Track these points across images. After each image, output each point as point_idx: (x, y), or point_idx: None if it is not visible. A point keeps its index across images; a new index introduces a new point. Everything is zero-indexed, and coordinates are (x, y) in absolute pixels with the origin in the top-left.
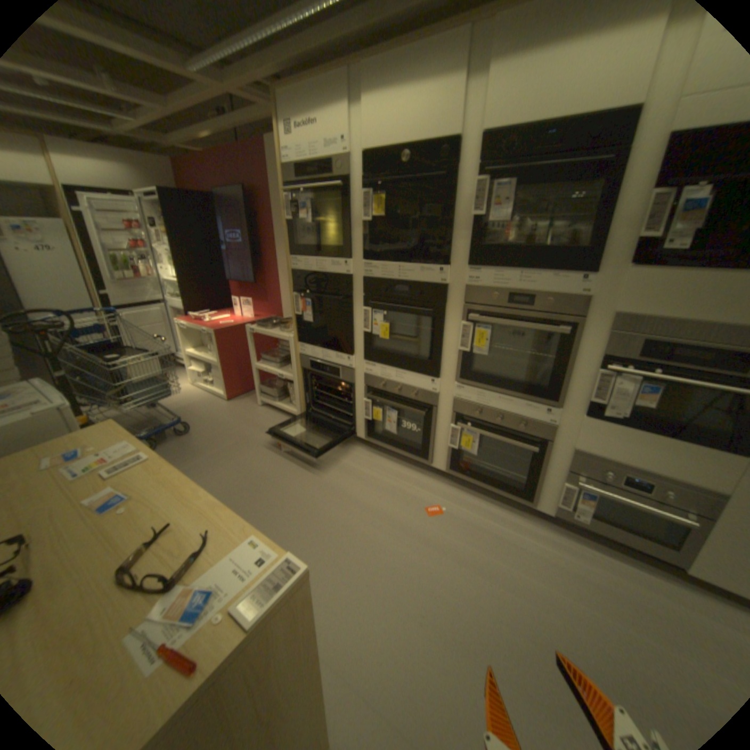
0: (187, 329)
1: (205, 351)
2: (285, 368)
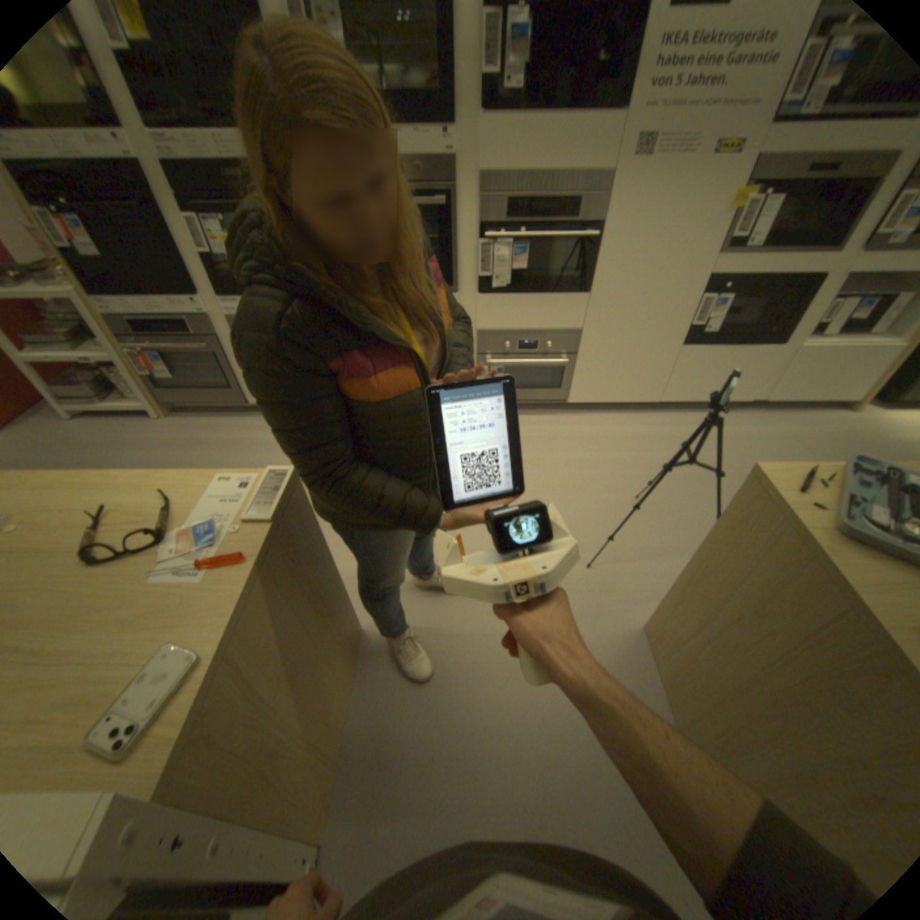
0: None
1: None
2: (80, 347)
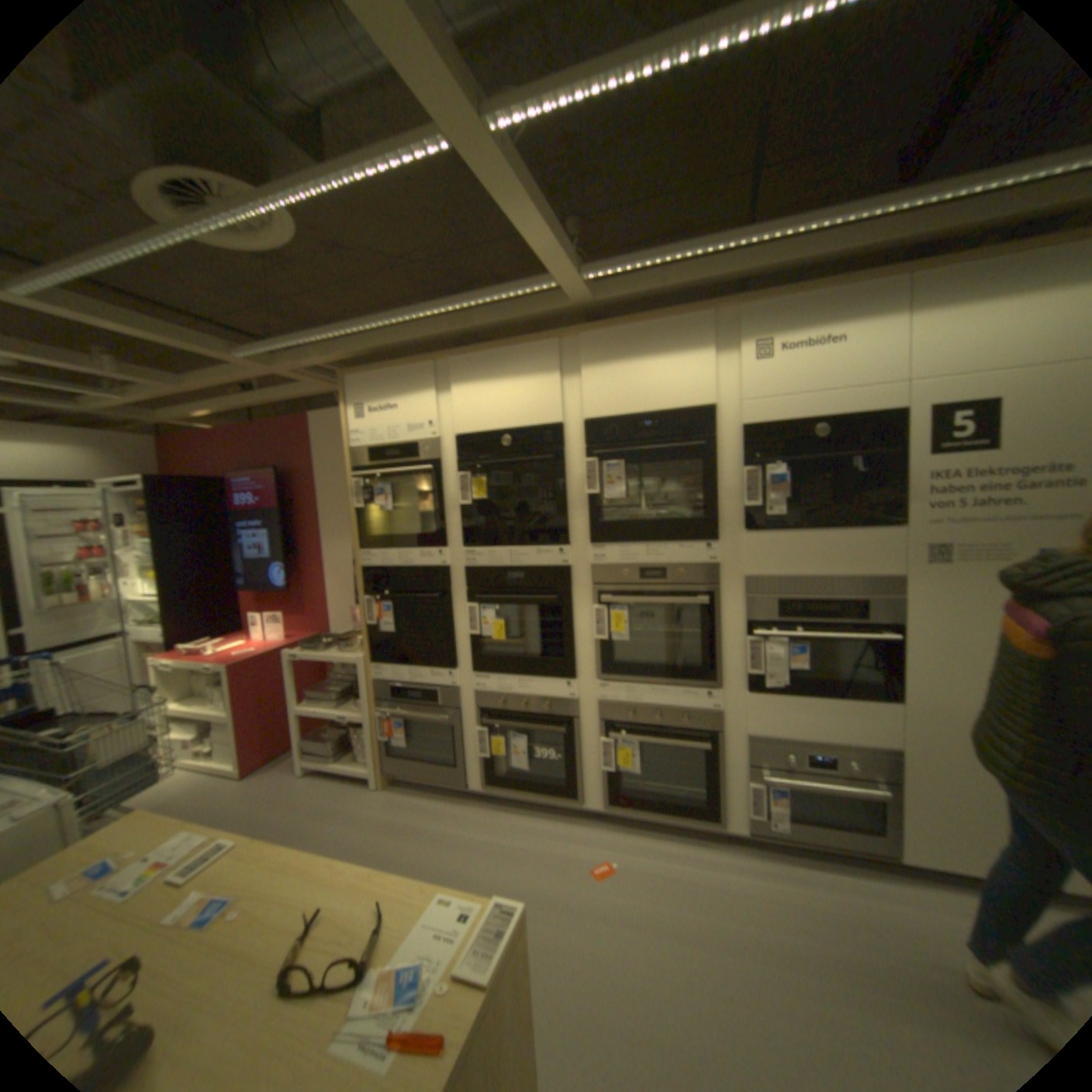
0: (165, 671)
1: (196, 702)
2: (342, 706)
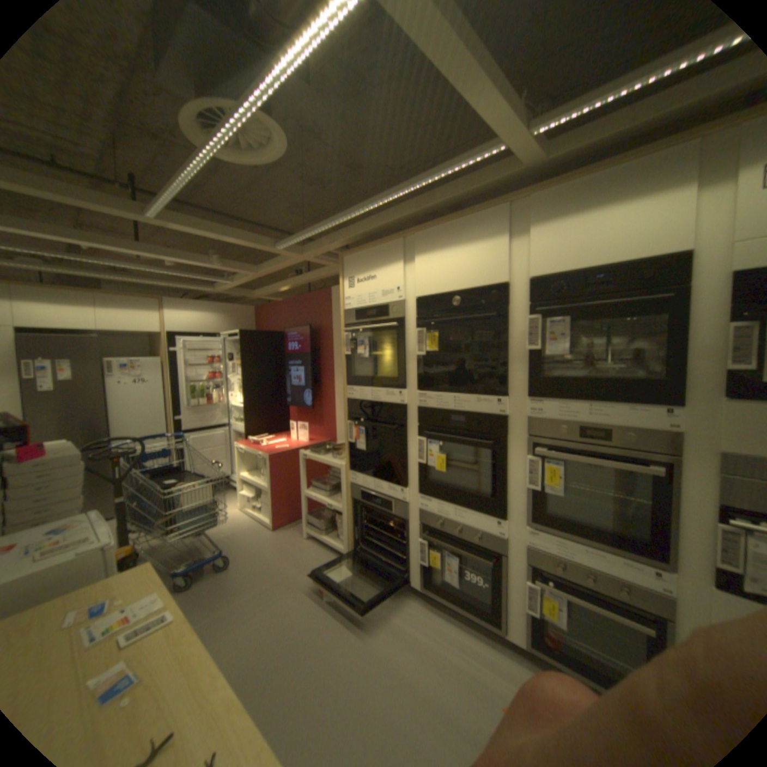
0: (244, 452)
1: (258, 474)
2: (335, 496)
